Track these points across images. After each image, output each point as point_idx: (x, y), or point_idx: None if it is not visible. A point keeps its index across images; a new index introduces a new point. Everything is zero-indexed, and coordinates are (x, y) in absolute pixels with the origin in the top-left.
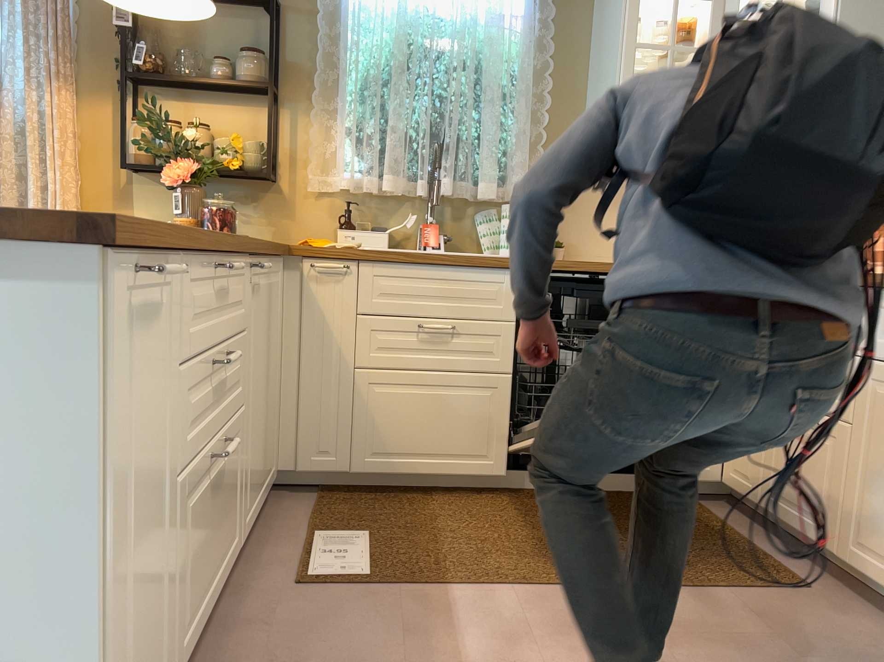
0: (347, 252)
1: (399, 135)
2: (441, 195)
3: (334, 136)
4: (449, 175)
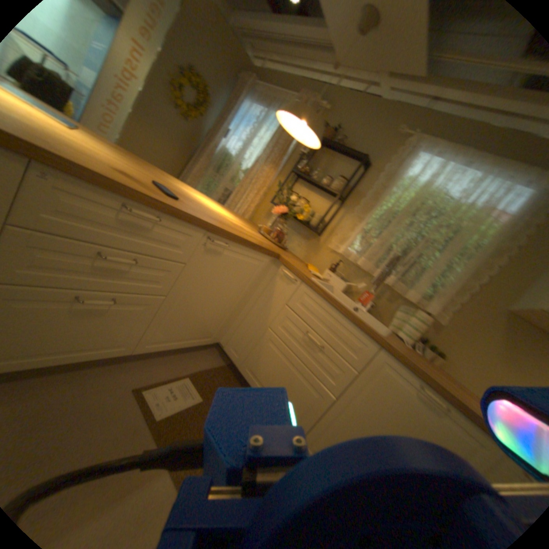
0: (300, 275)
1: (382, 243)
2: (385, 284)
3: (355, 230)
4: (395, 277)
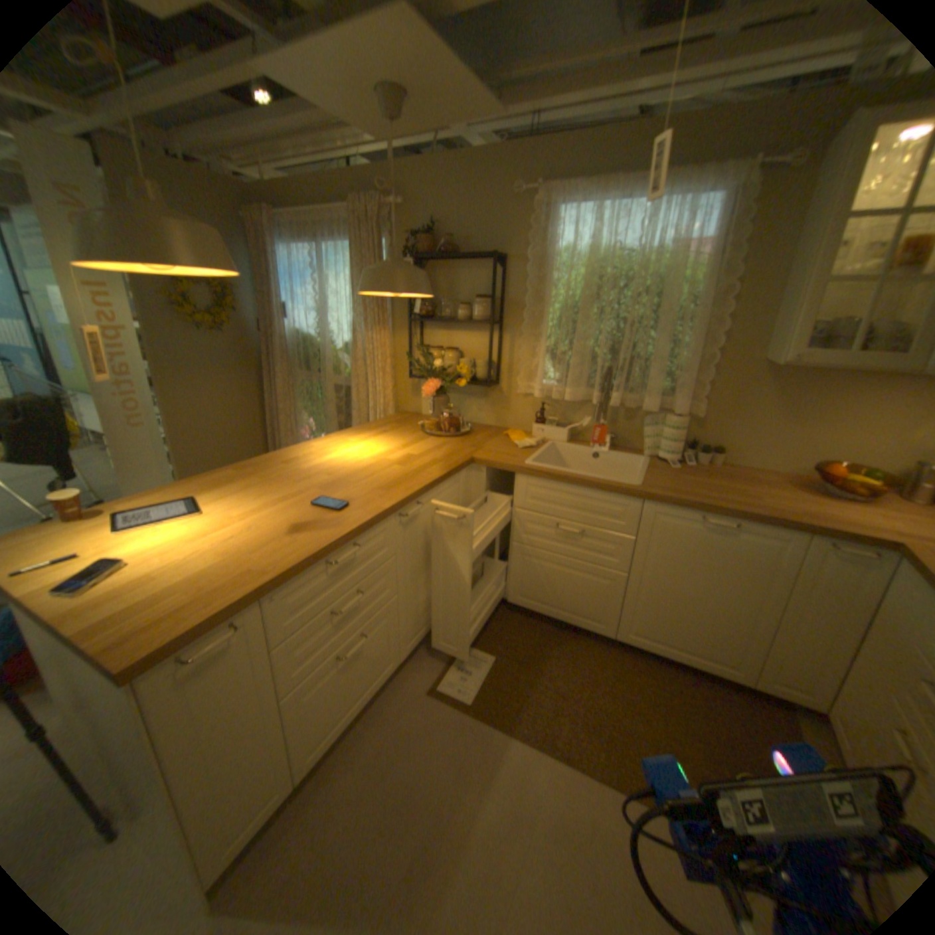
0: (510, 468)
1: (579, 359)
2: (611, 406)
3: (537, 354)
4: (618, 391)
